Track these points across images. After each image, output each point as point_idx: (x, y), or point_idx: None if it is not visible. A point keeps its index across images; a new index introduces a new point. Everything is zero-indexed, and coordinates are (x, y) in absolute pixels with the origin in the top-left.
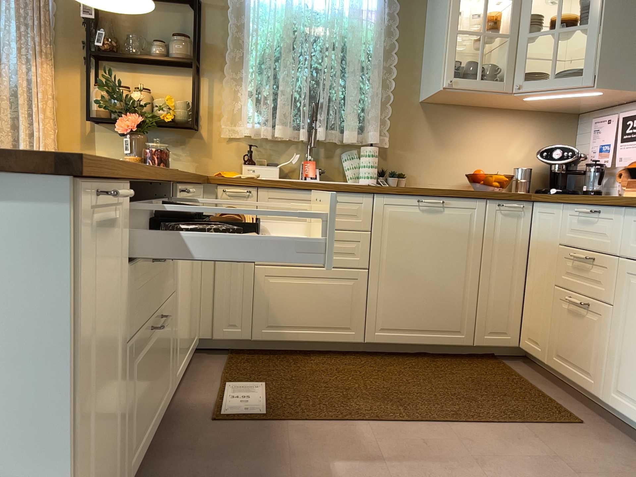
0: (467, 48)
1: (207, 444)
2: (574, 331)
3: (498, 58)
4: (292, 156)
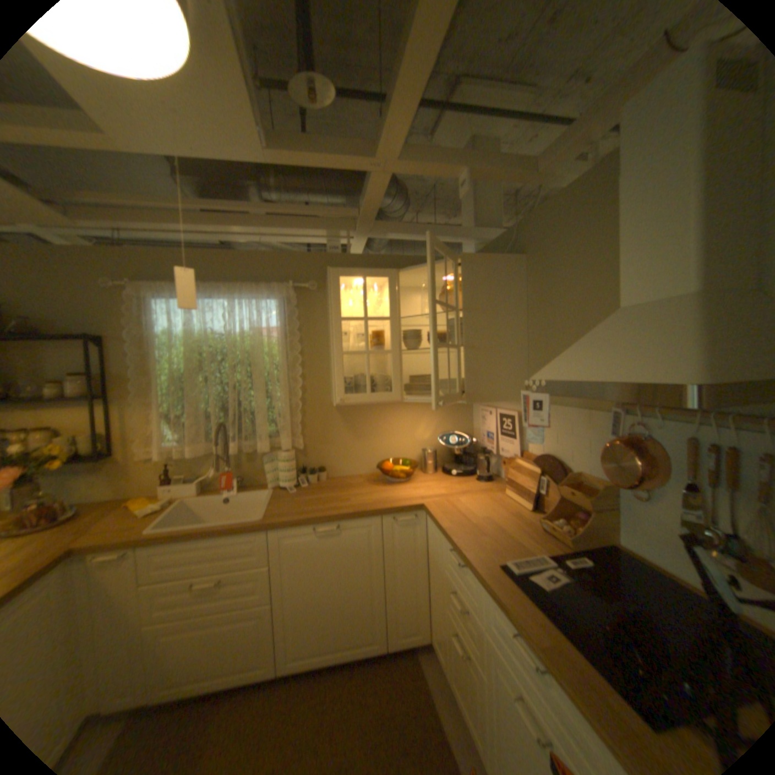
0: (367, 351)
1: None
2: (463, 674)
3: (391, 364)
4: (213, 467)
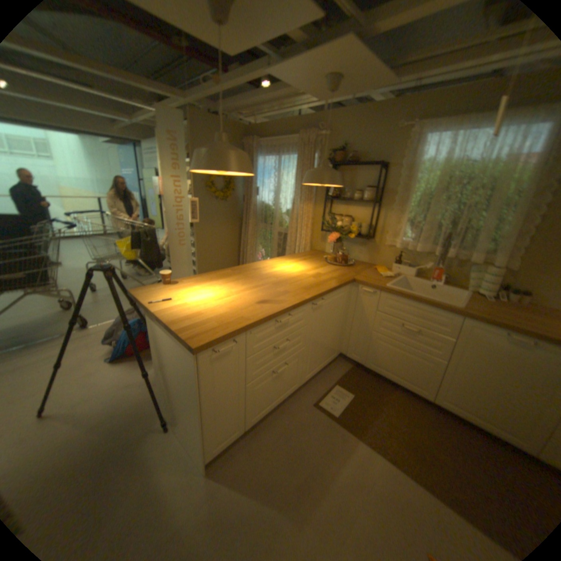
0: None
1: (303, 418)
2: None
3: None
4: (430, 262)
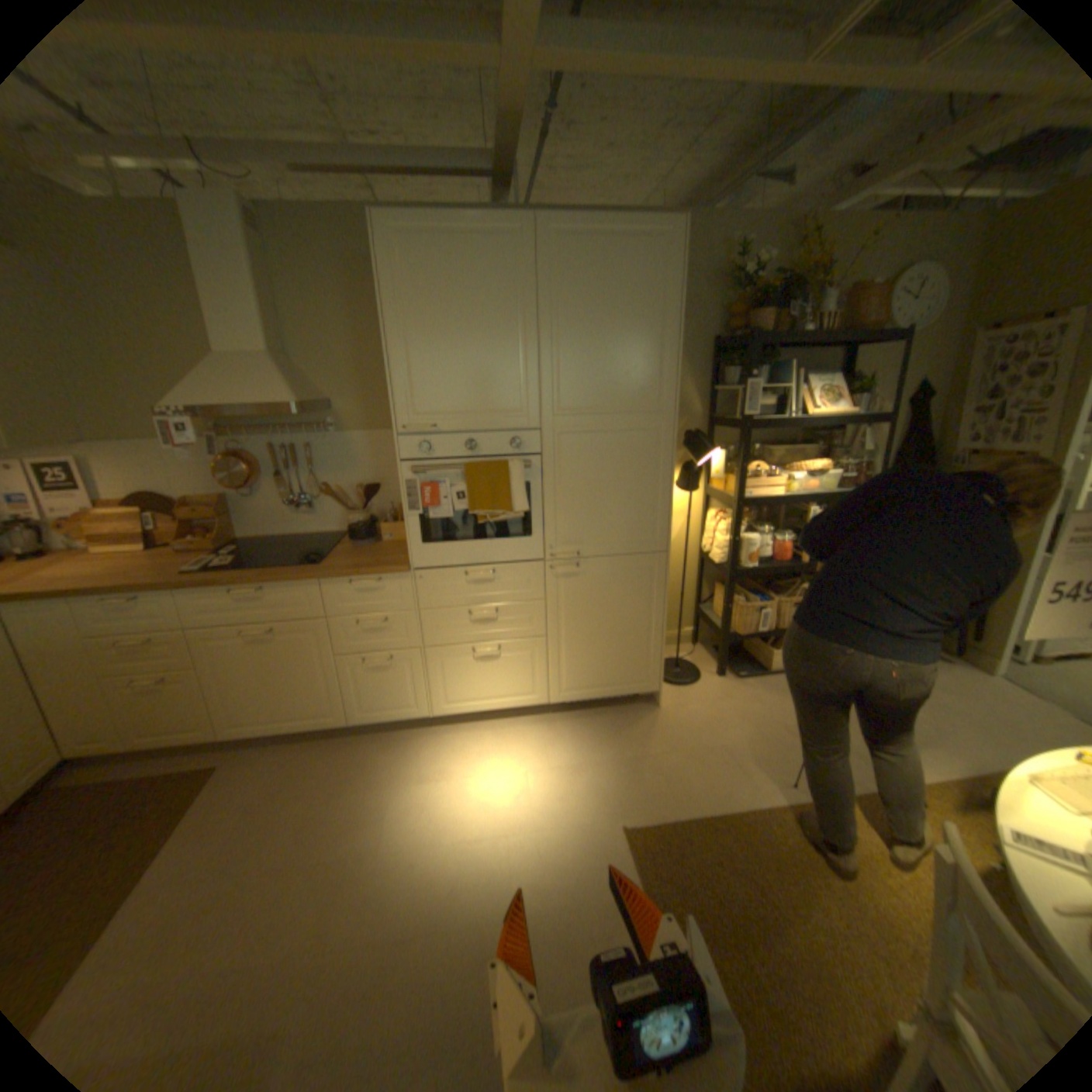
0: None
1: None
2: (152, 708)
3: None
4: None
